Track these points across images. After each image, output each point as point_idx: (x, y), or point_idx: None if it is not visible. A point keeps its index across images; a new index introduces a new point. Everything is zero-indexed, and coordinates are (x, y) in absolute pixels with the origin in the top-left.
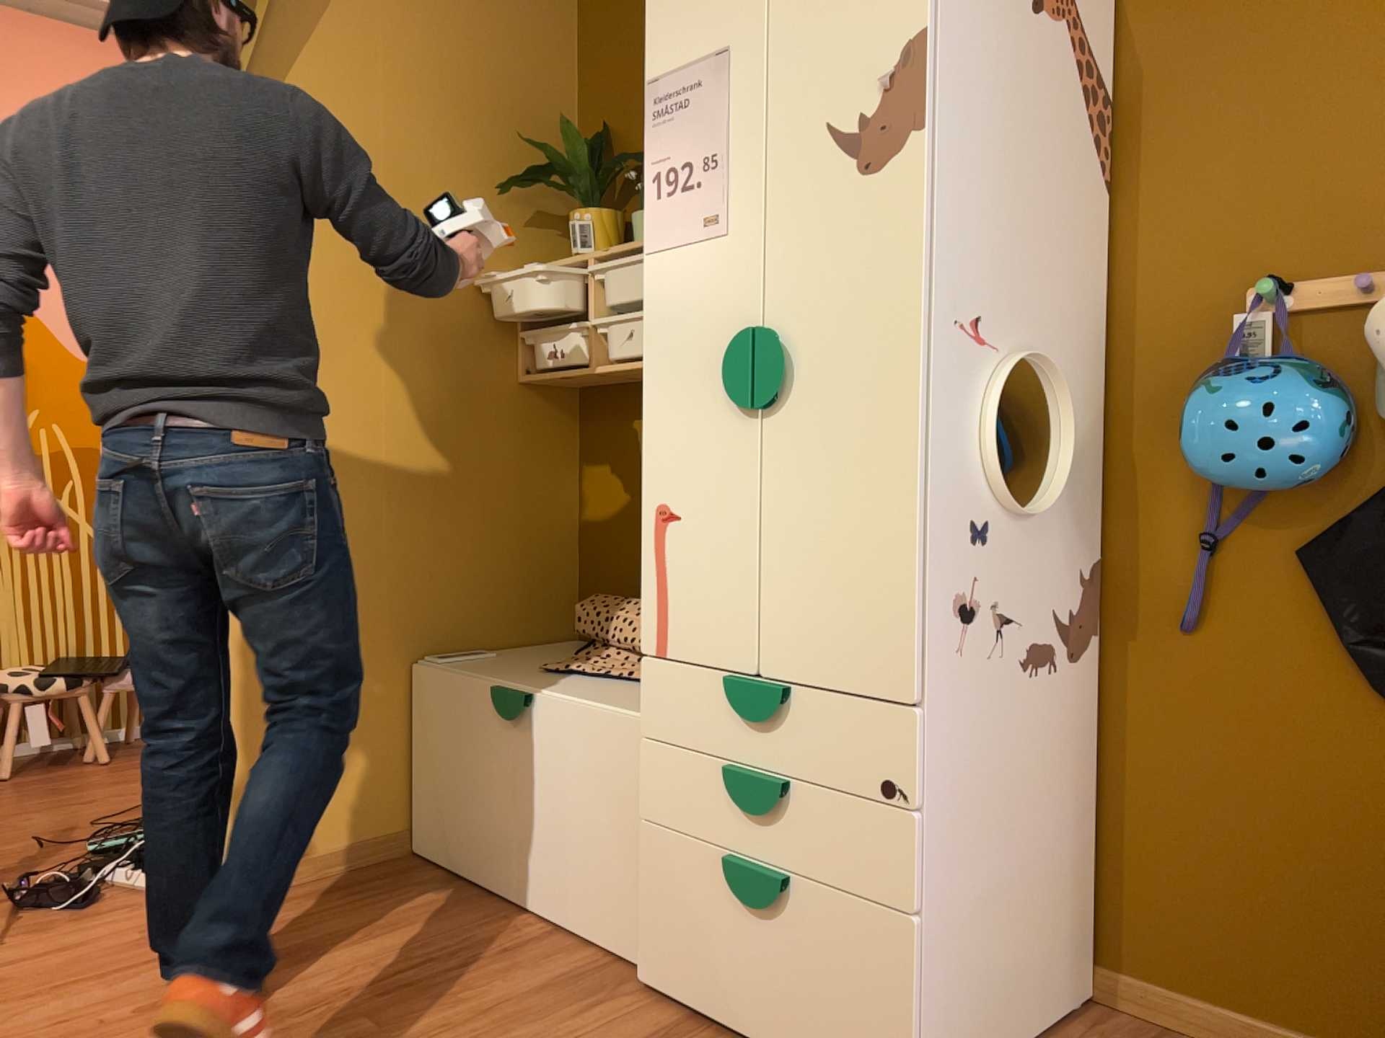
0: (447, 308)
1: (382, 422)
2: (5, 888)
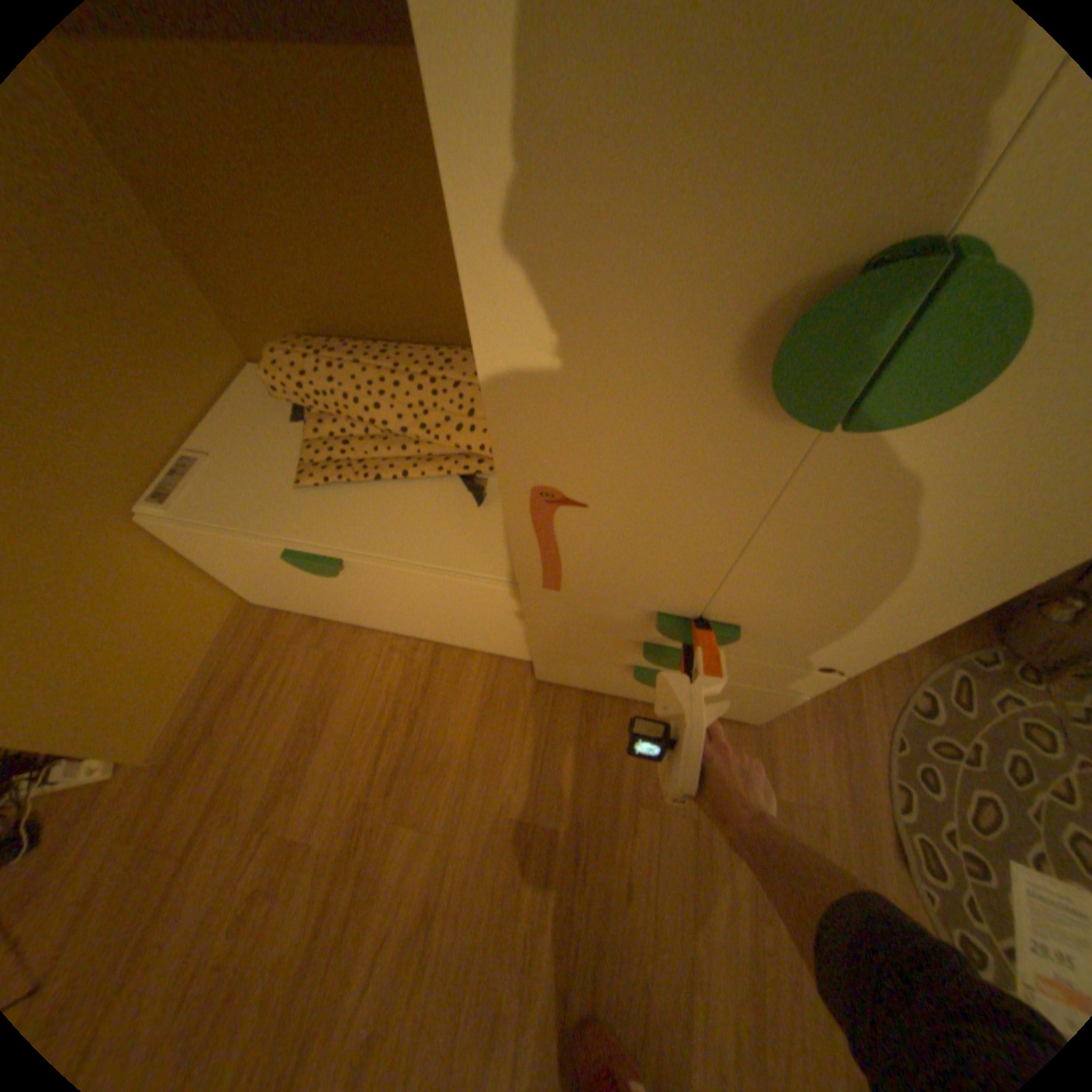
0: None
1: None
2: None
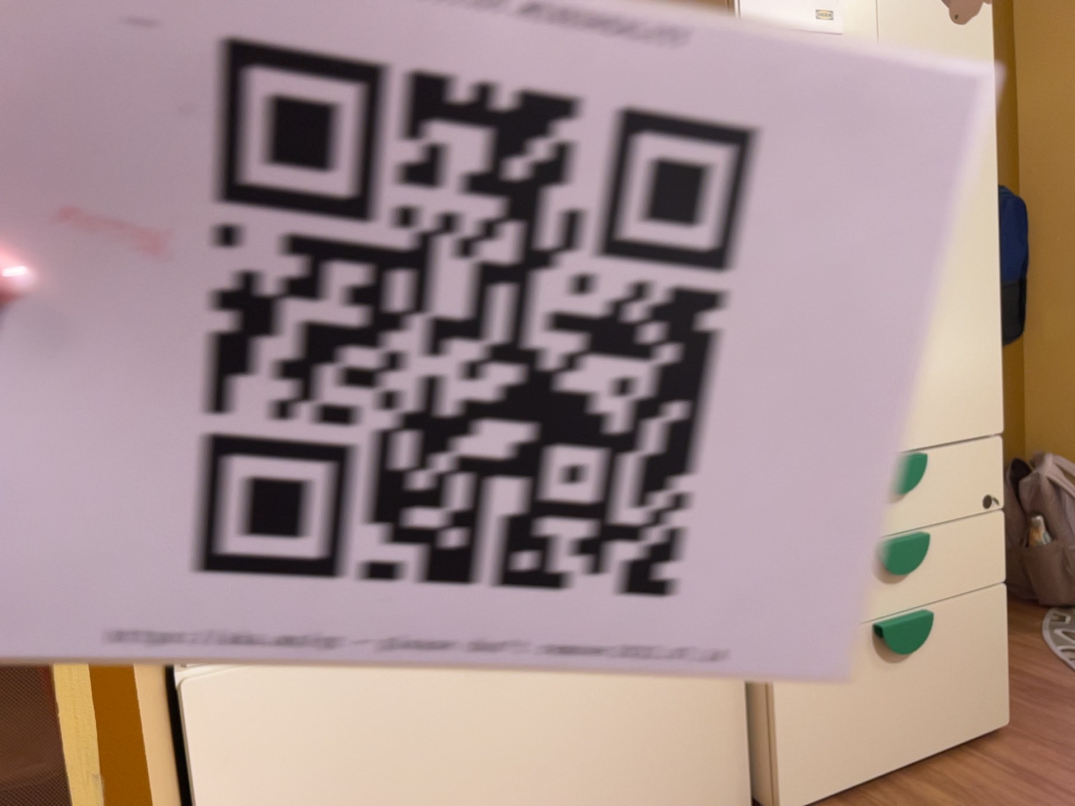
0: None
1: None
2: None
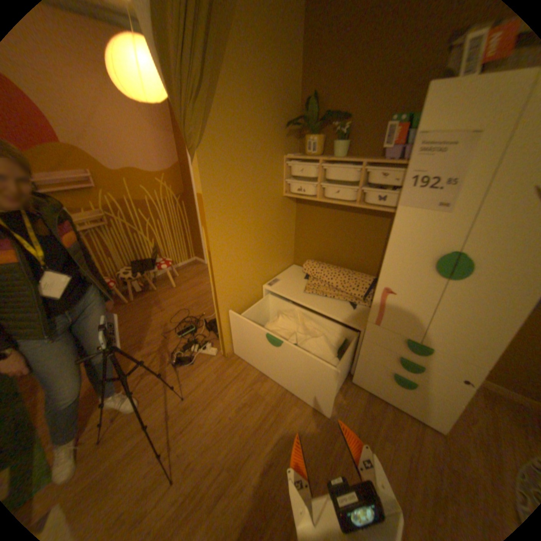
0: (266, 177)
1: (251, 223)
2: (166, 357)
